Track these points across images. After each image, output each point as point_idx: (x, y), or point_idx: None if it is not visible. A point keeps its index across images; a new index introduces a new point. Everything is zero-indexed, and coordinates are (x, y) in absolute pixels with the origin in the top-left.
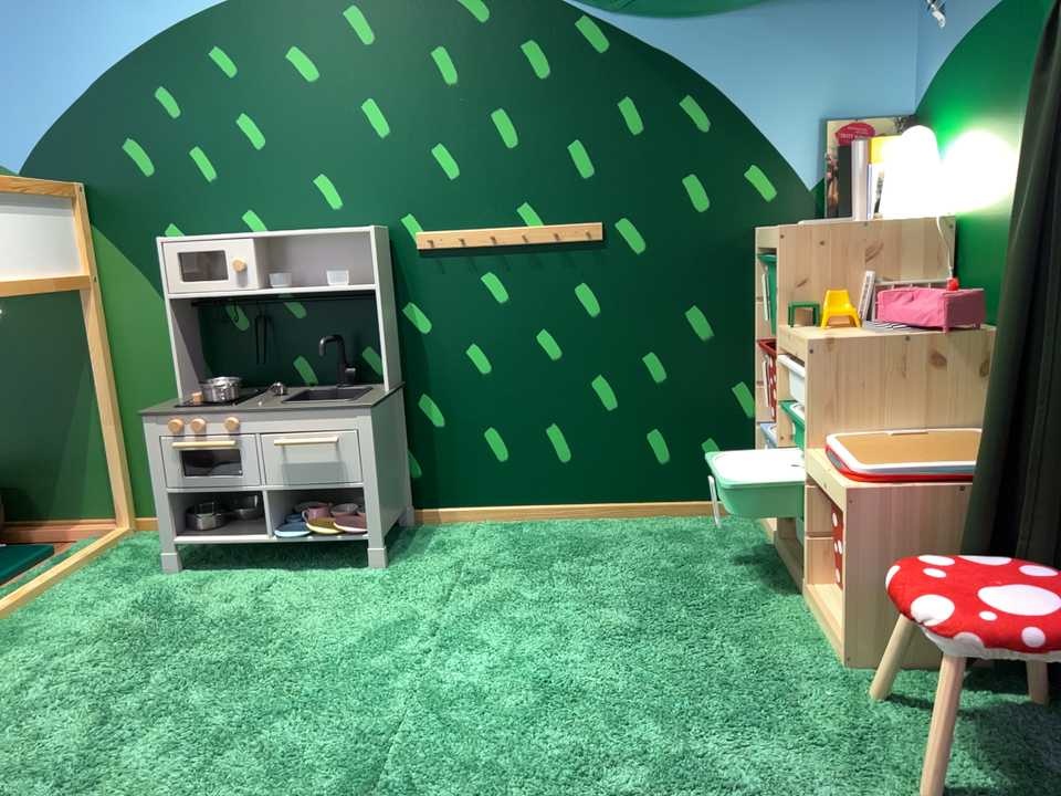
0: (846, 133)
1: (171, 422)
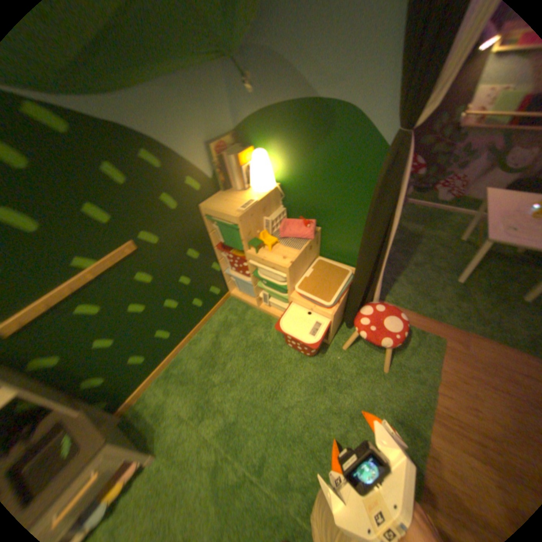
0: (219, 148)
1: None
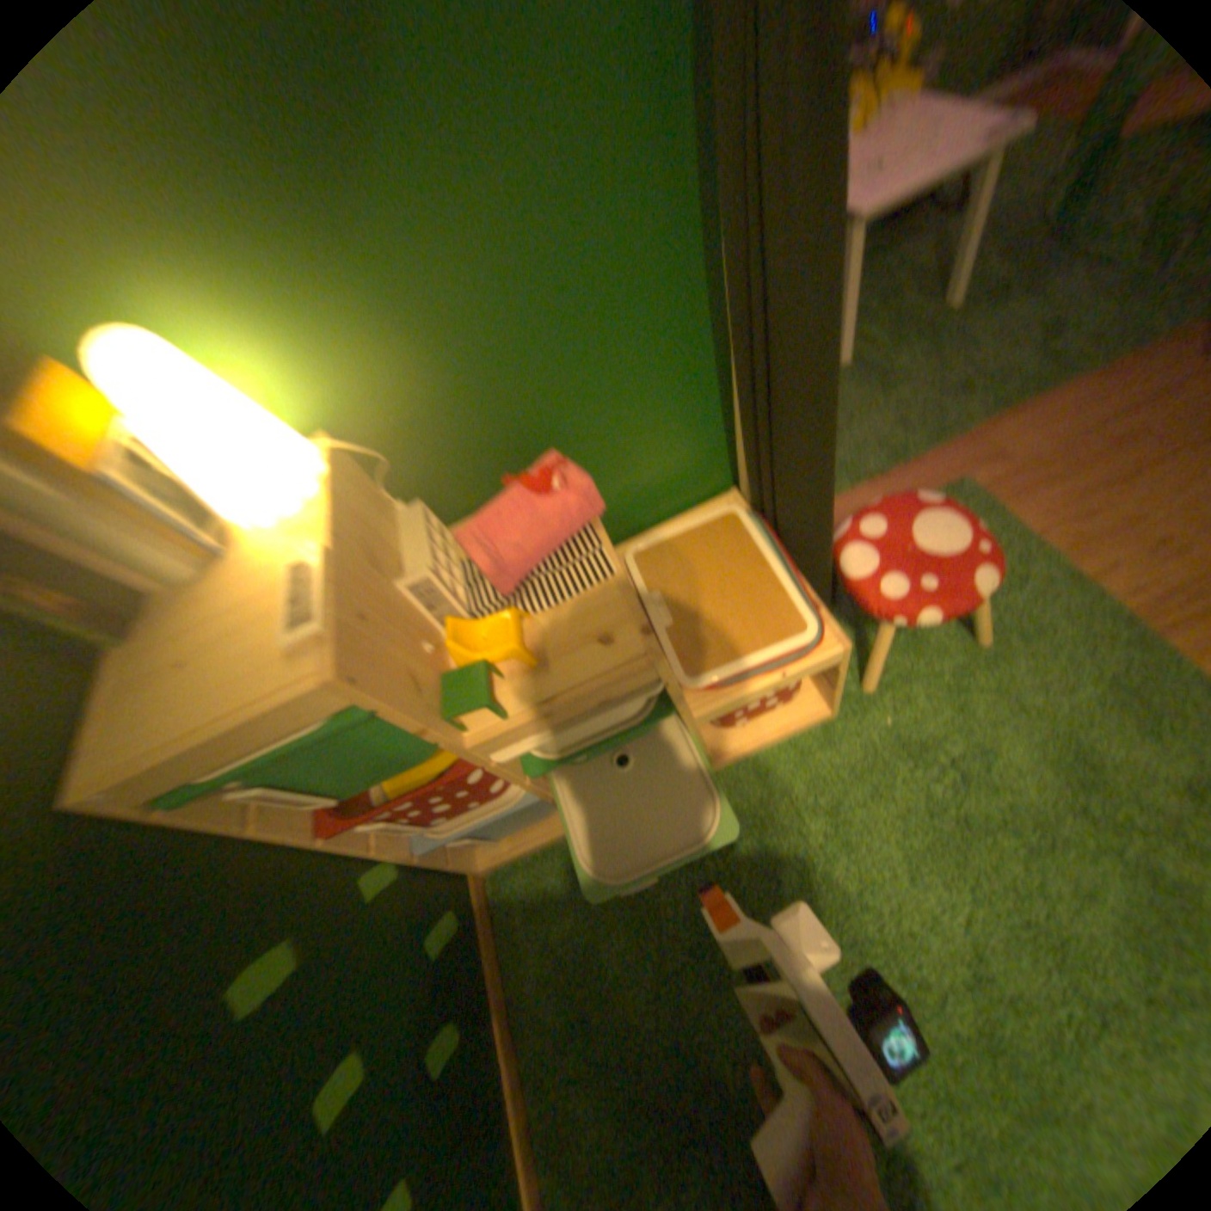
0: None
1: None
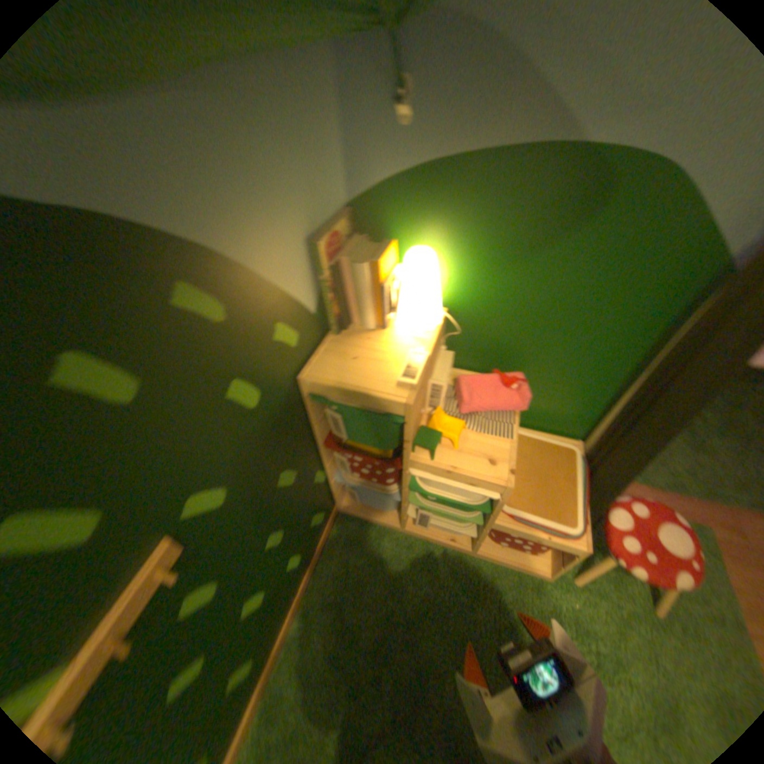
0: (334, 246)
1: None
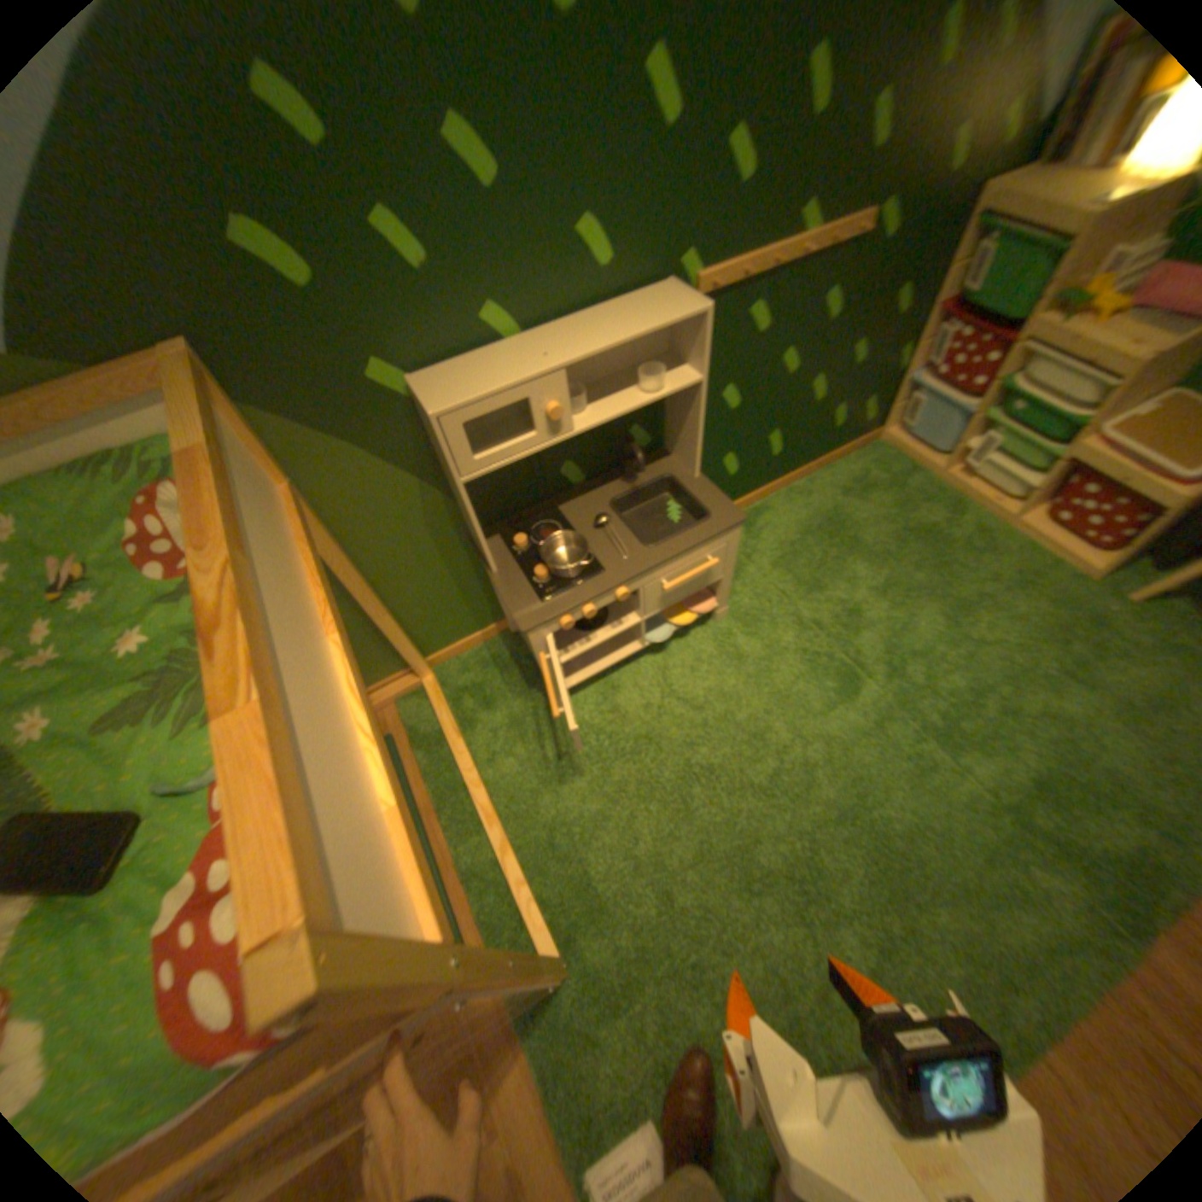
0: None
1: (563, 622)
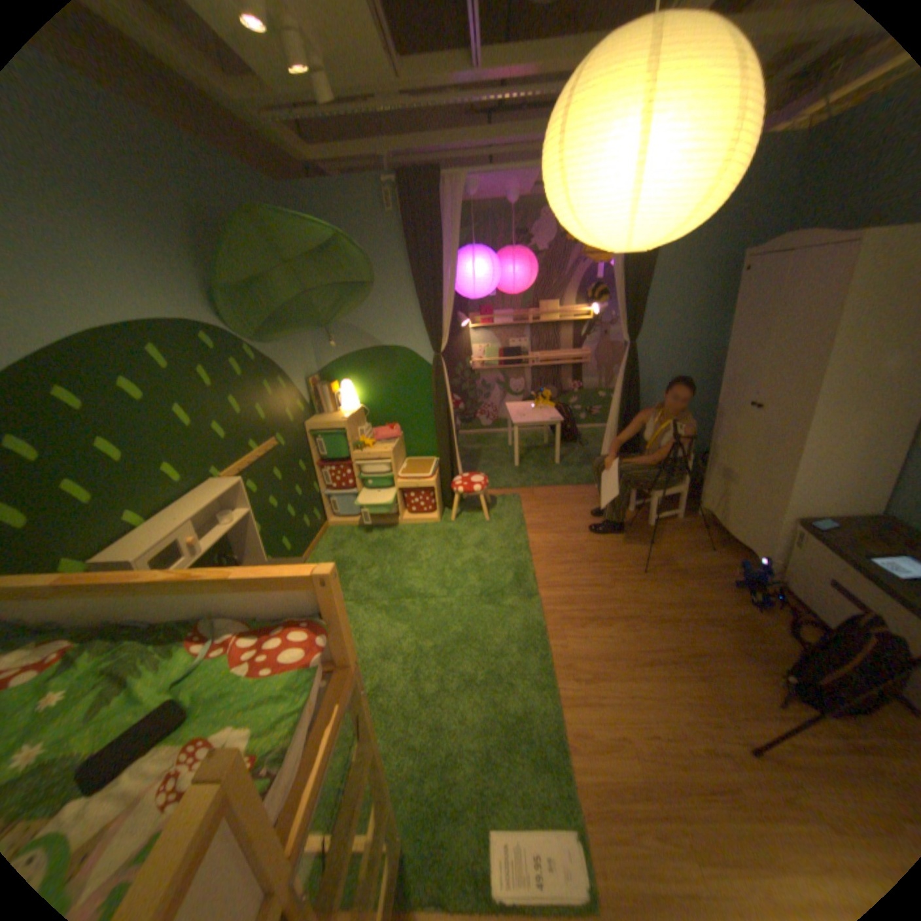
0: (312, 383)
1: None
